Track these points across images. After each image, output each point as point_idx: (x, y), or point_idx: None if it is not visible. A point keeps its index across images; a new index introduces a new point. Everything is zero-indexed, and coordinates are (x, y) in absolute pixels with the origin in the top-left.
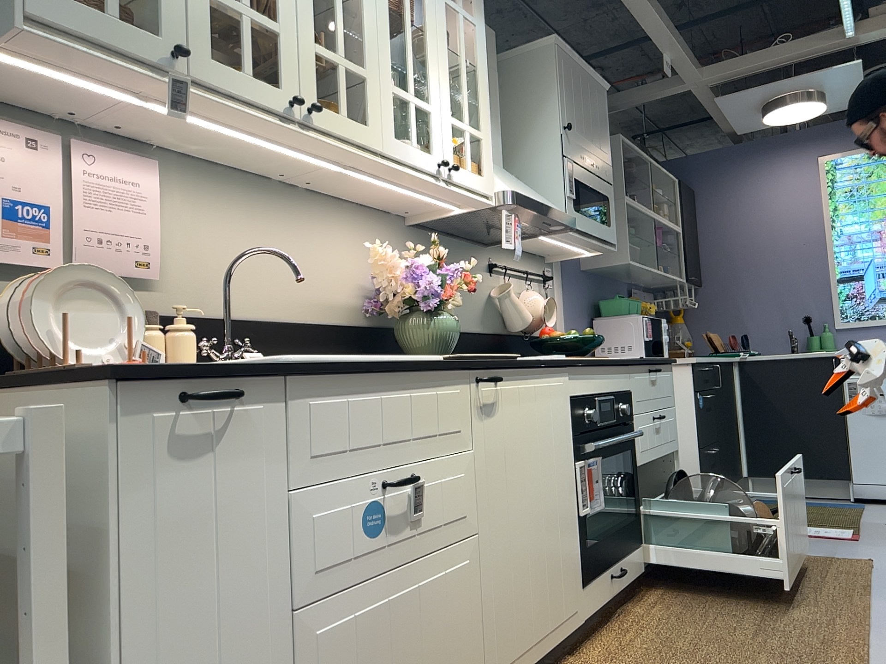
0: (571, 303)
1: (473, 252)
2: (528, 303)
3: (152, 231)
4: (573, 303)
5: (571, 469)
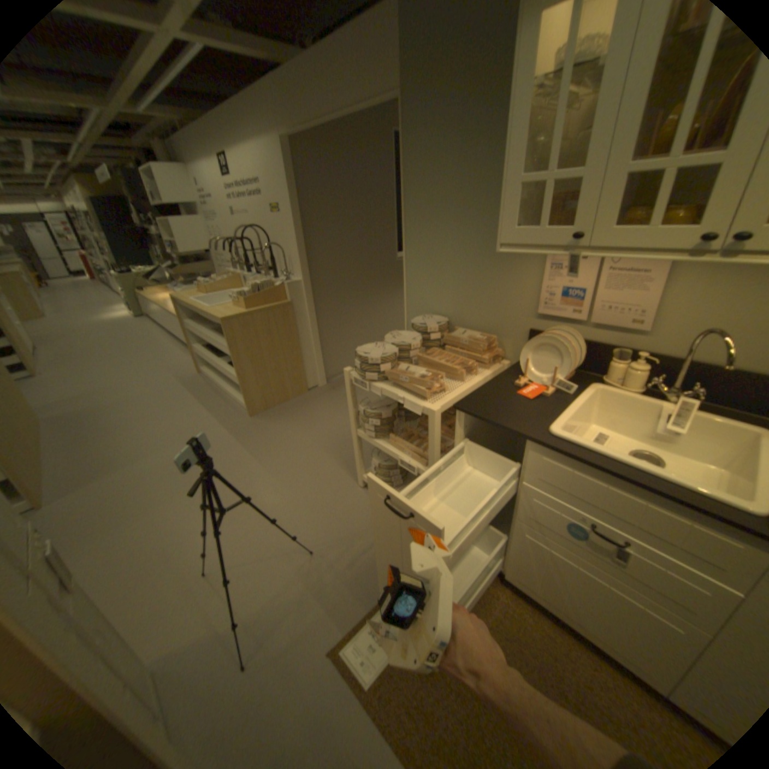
0: None
1: None
2: None
3: (652, 300)
4: None
5: None
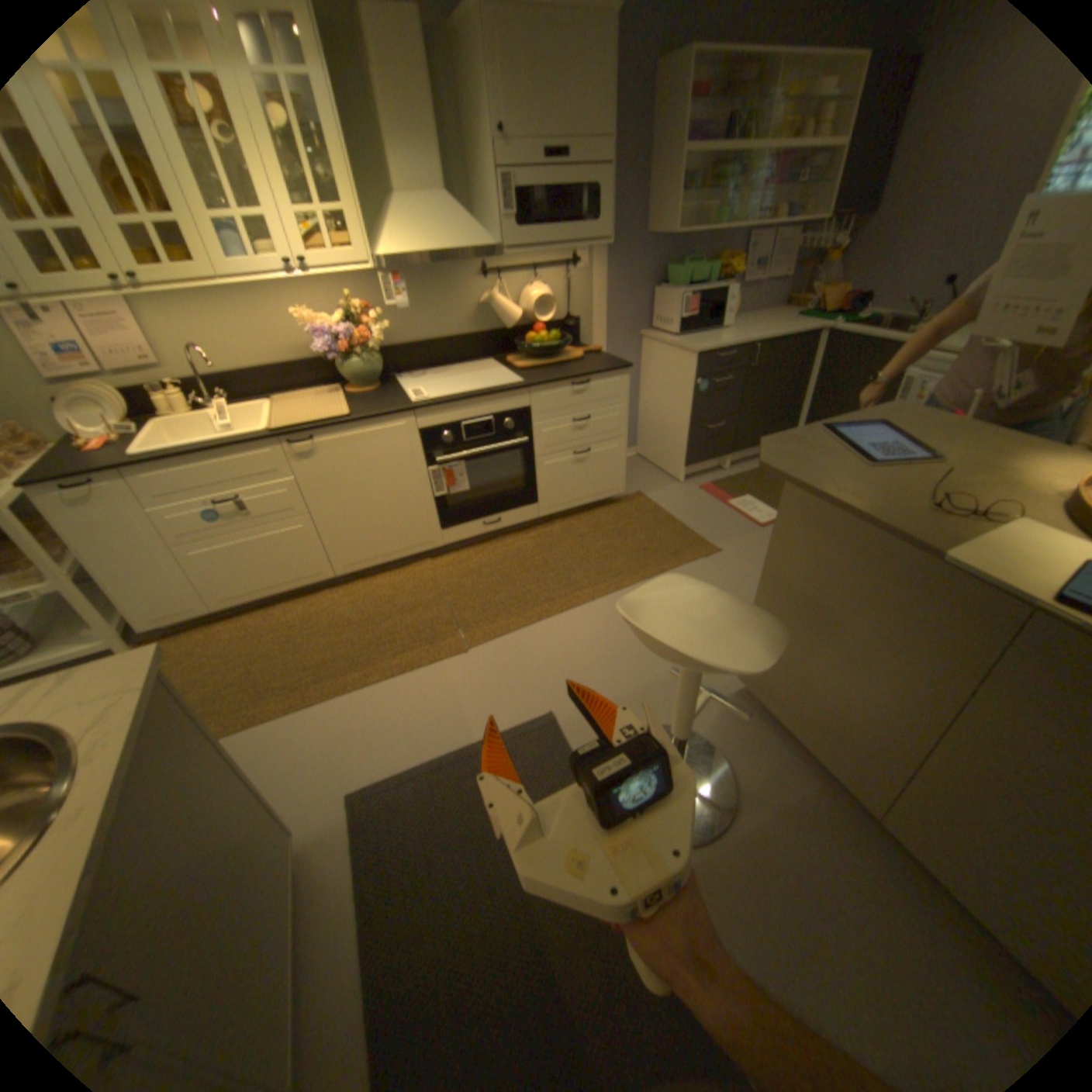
0: (616, 276)
1: (454, 266)
2: (533, 297)
3: (140, 338)
4: (621, 275)
5: (421, 473)
